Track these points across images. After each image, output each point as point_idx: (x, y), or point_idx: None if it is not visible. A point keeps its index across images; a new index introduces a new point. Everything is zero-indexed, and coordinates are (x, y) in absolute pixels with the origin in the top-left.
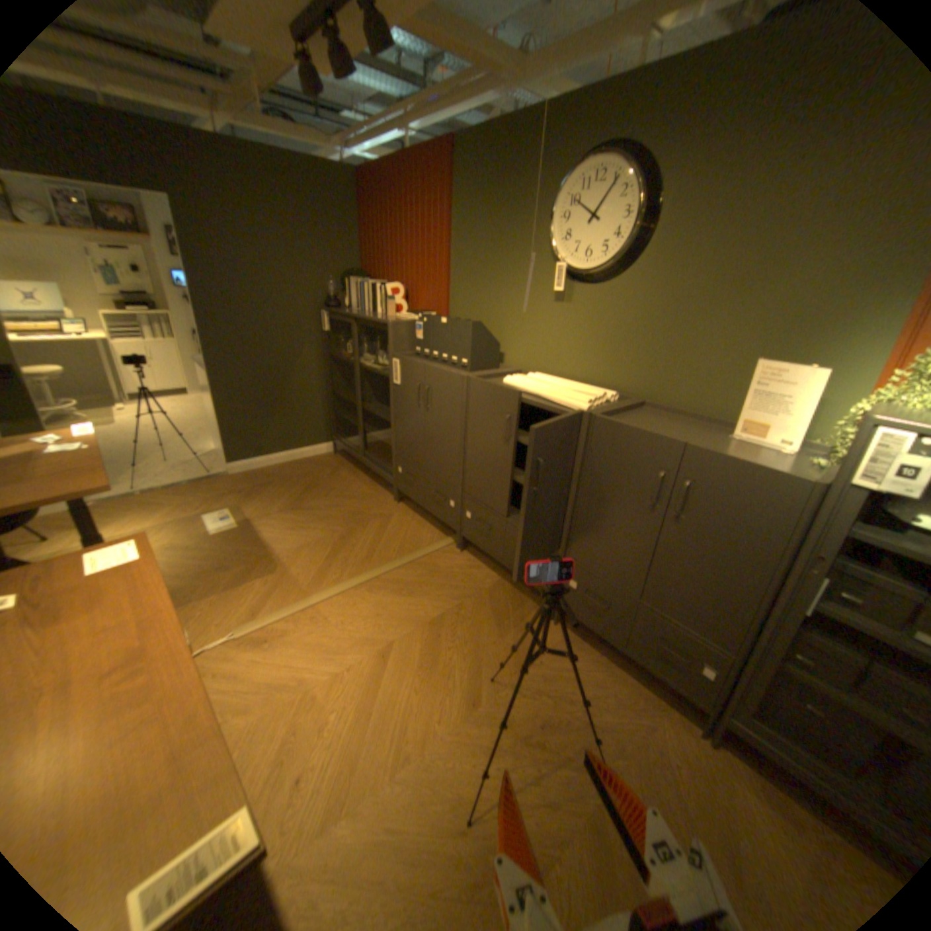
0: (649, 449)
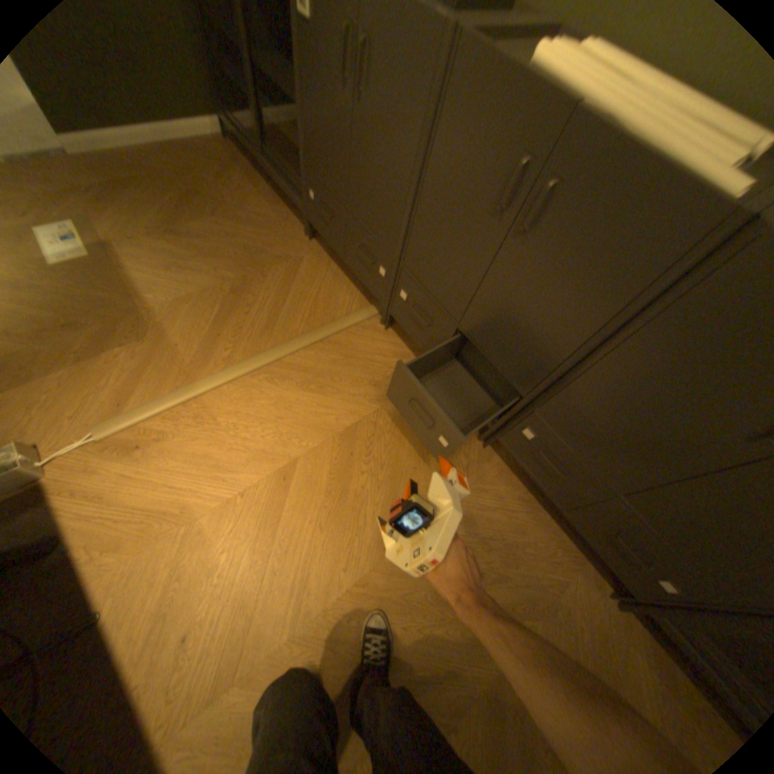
0: None
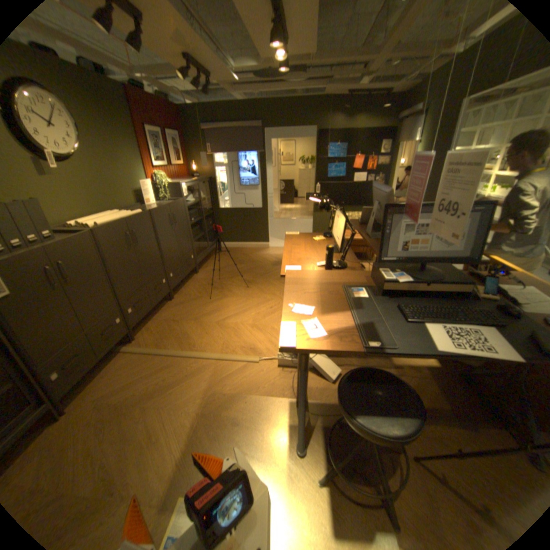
0: (165, 211)
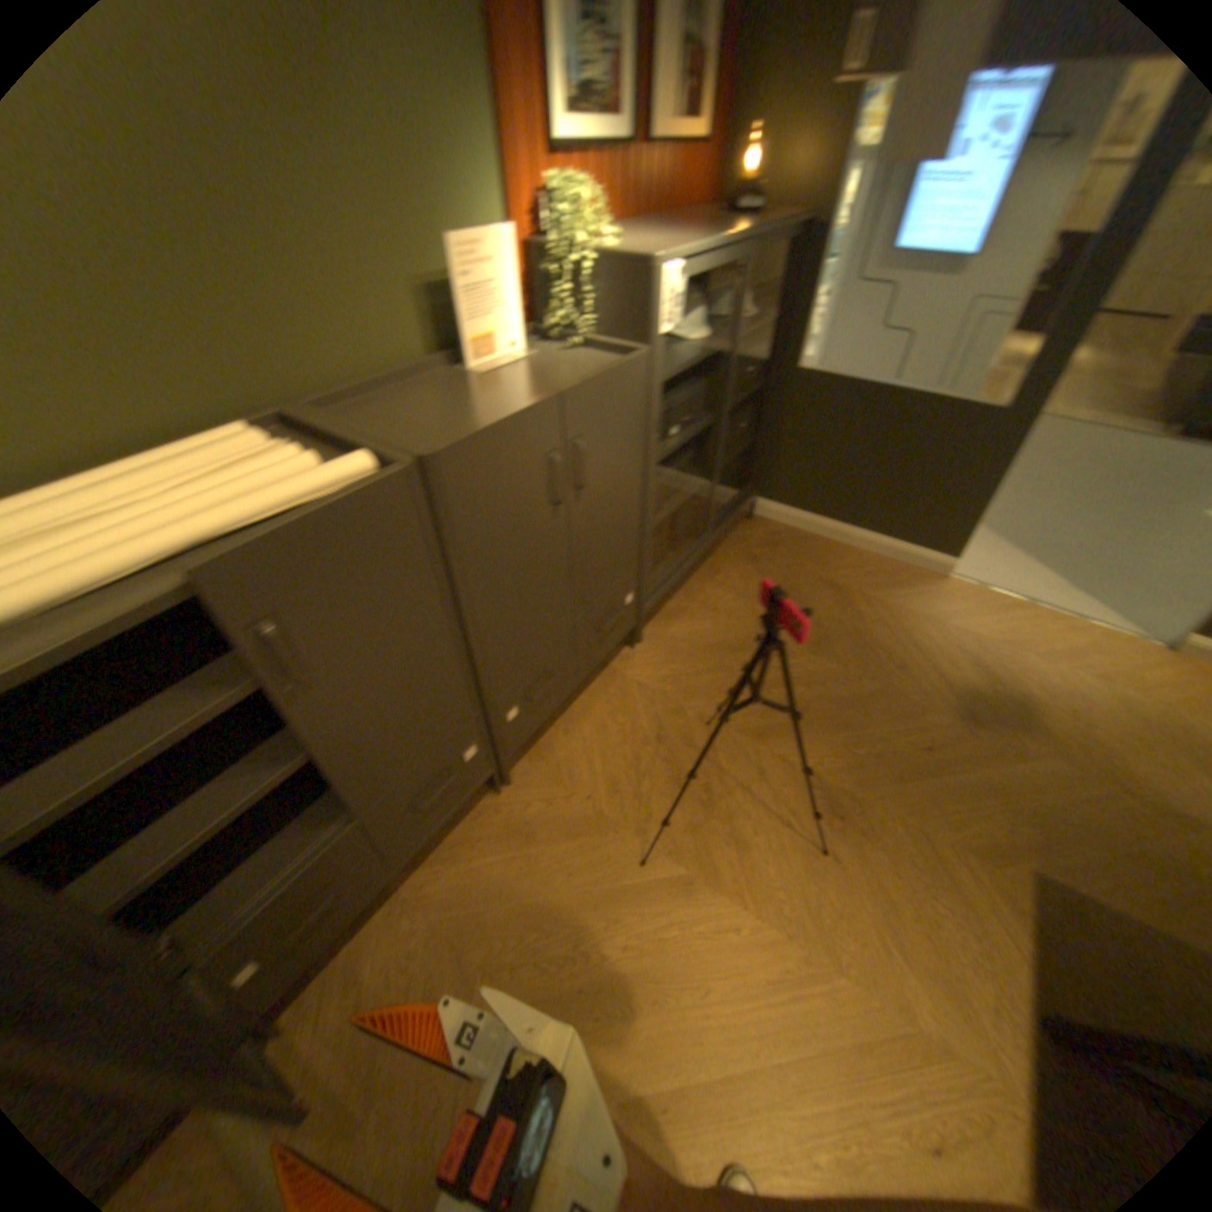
0: (530, 439)
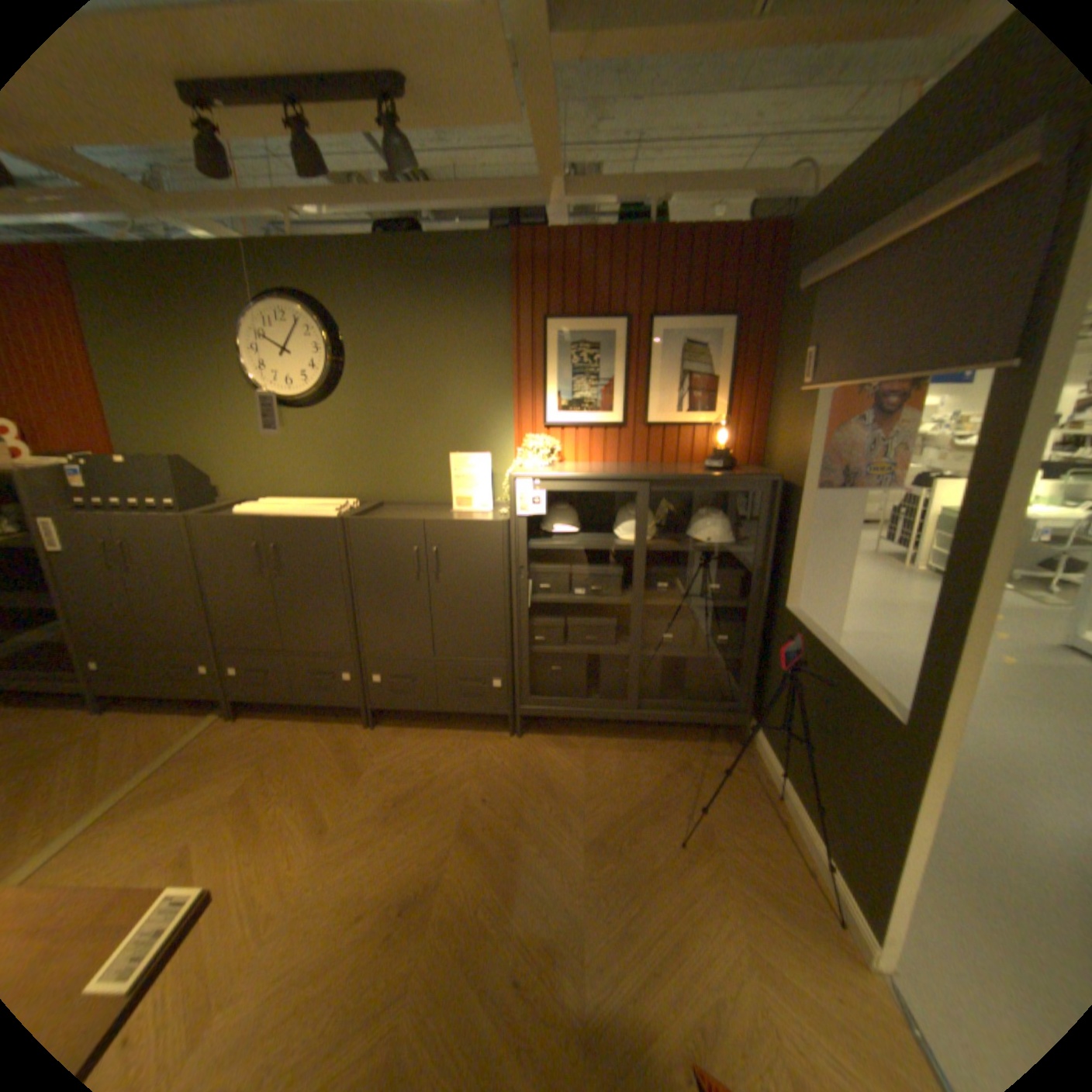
0: (399, 533)
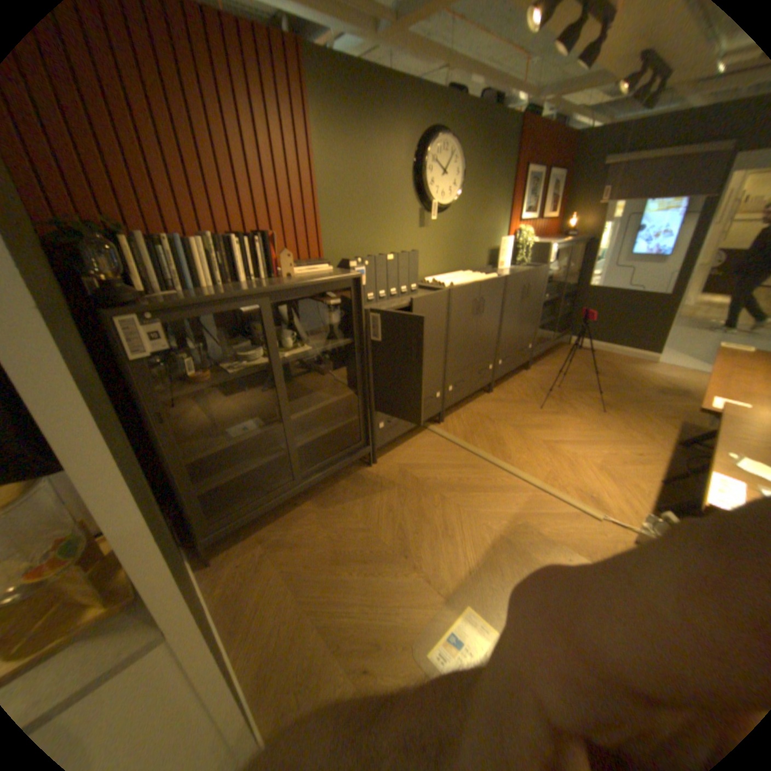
0: (526, 278)
